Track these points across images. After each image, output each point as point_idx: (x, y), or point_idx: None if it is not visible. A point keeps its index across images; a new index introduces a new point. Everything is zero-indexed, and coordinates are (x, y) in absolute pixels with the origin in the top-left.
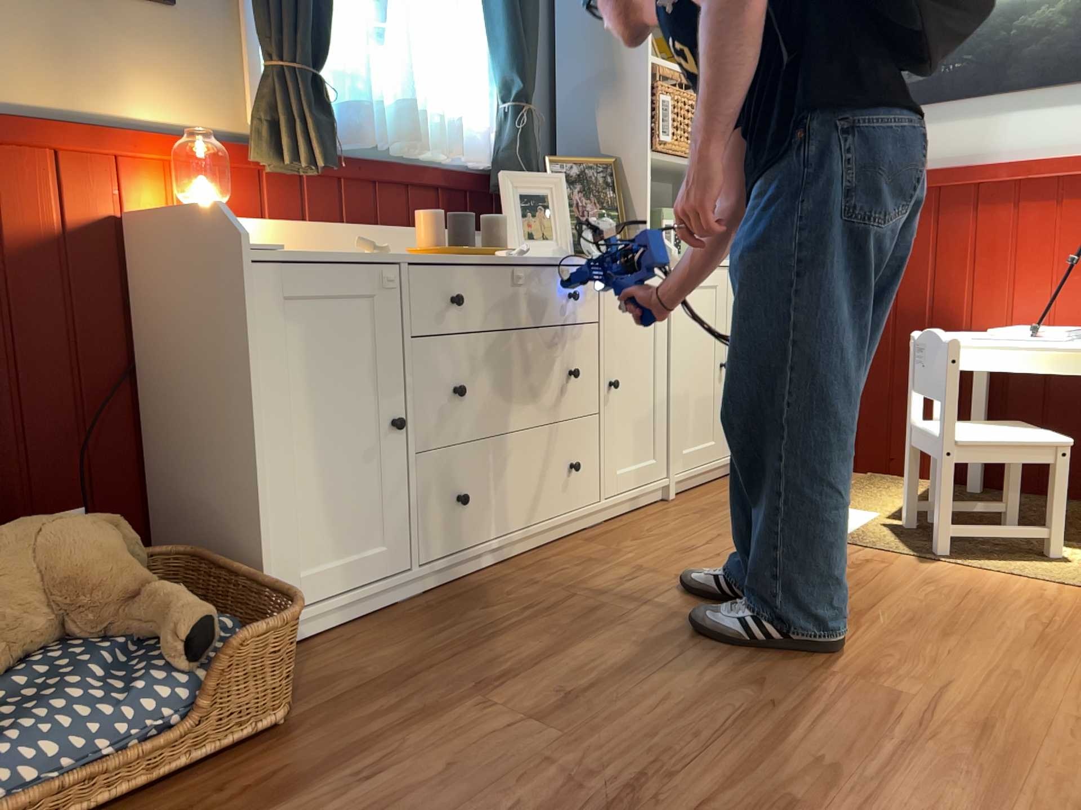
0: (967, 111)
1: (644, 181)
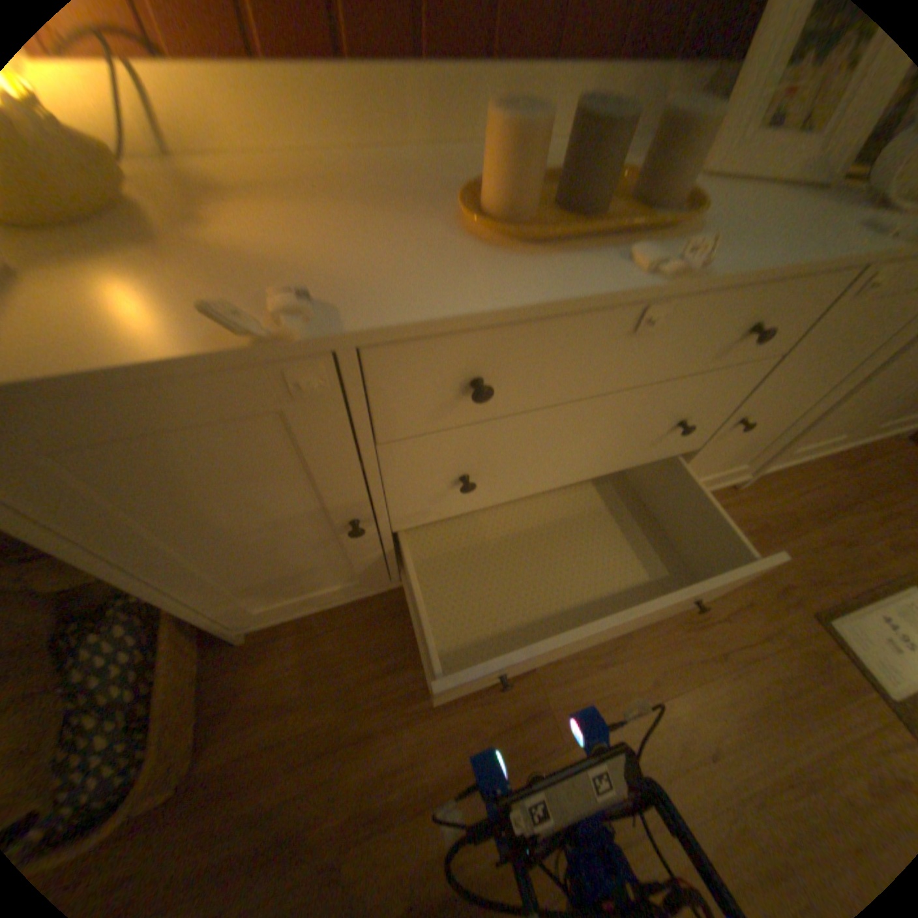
0: None
1: None
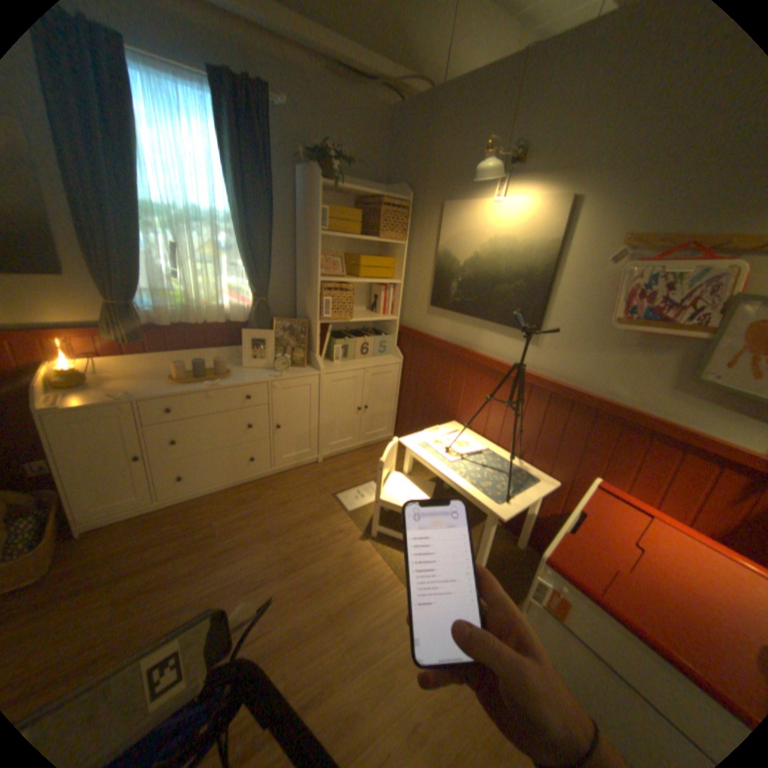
0: (473, 323)
1: (316, 334)
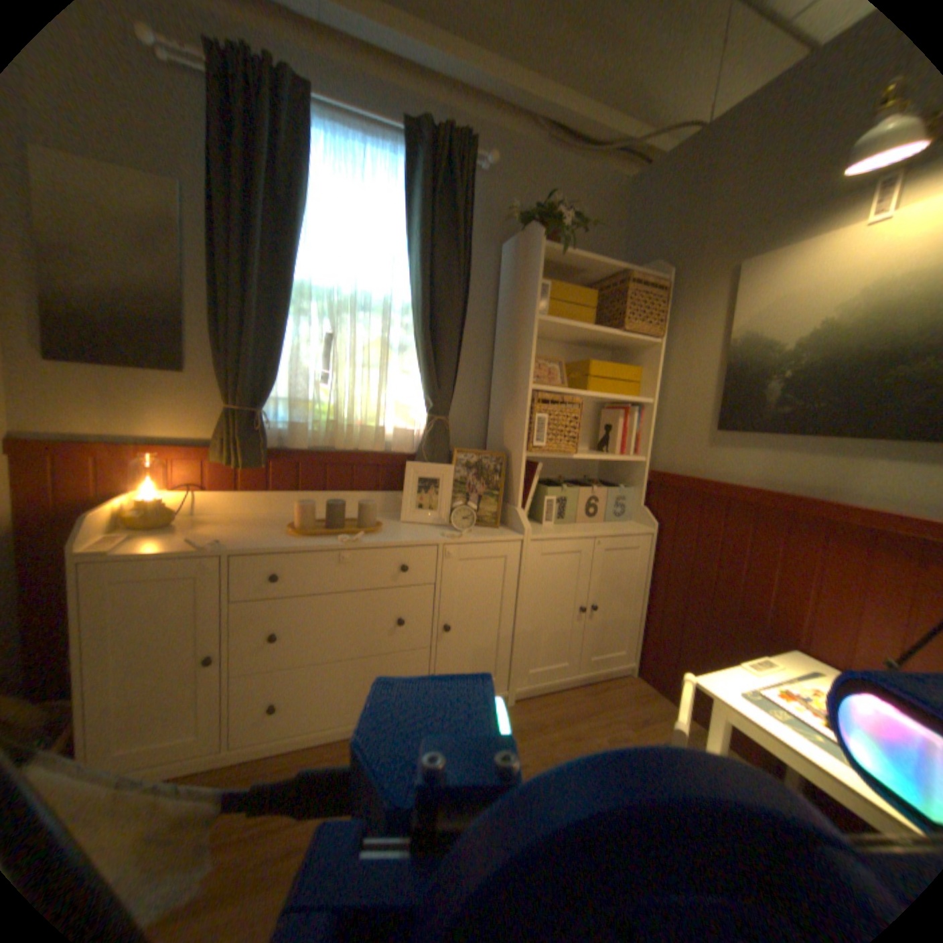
0: (832, 447)
1: (519, 473)
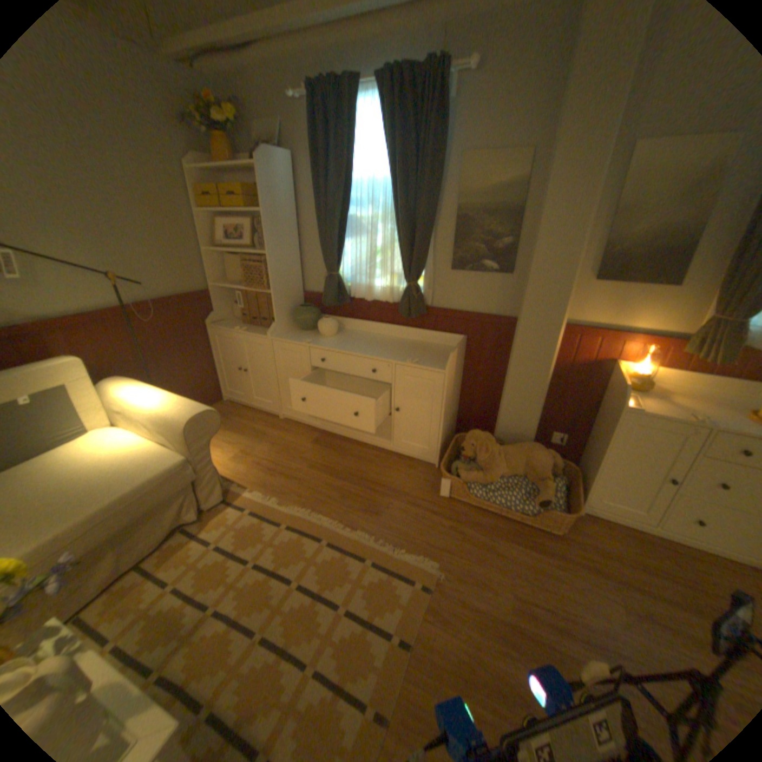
0: None
1: None
